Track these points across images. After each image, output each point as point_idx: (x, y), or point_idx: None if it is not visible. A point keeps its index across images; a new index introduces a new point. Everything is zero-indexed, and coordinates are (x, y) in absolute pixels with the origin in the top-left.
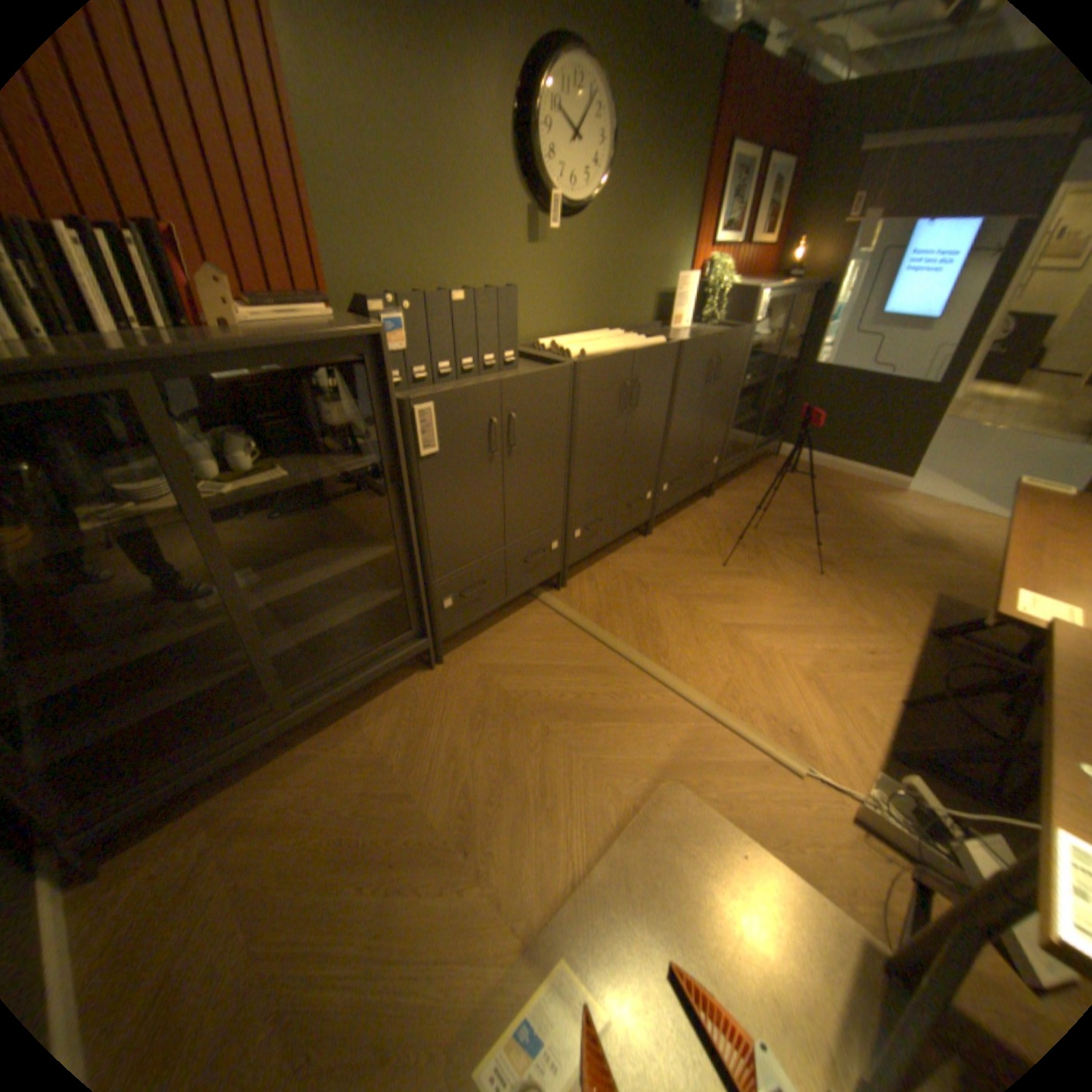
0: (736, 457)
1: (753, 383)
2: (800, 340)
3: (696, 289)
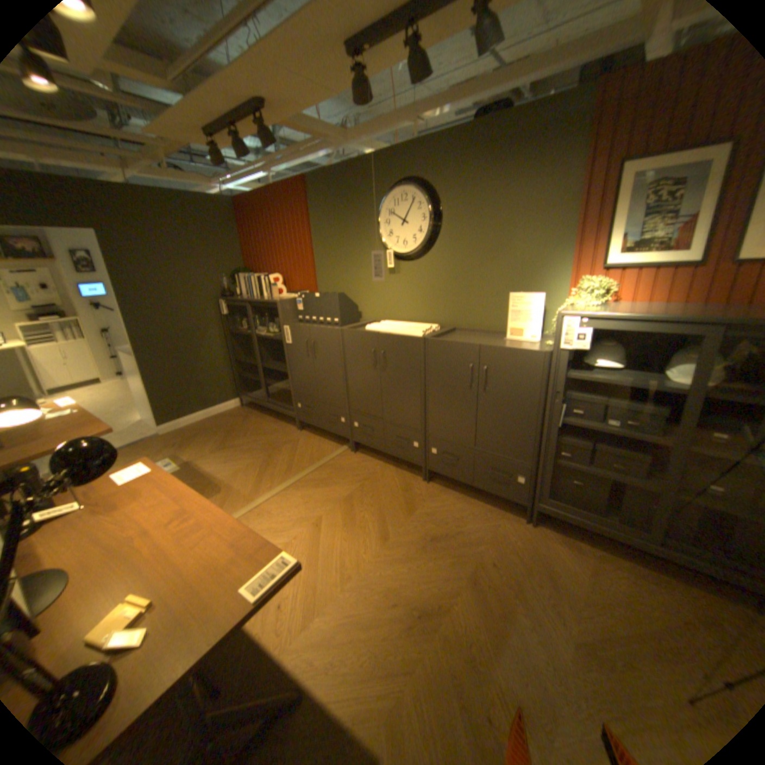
0: (588, 515)
1: (619, 433)
2: None
3: (544, 309)
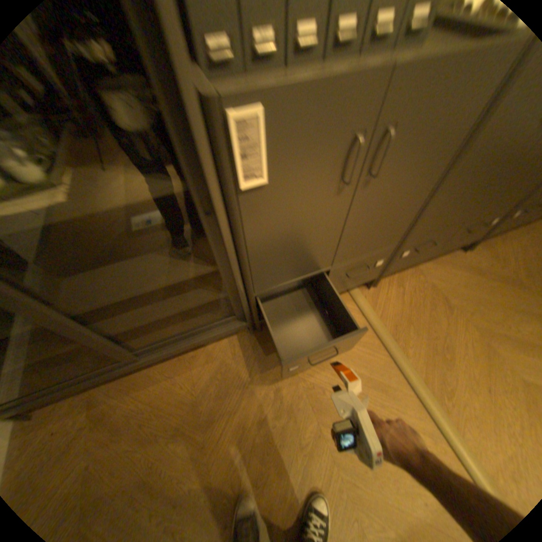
0: None
1: None
2: None
3: None
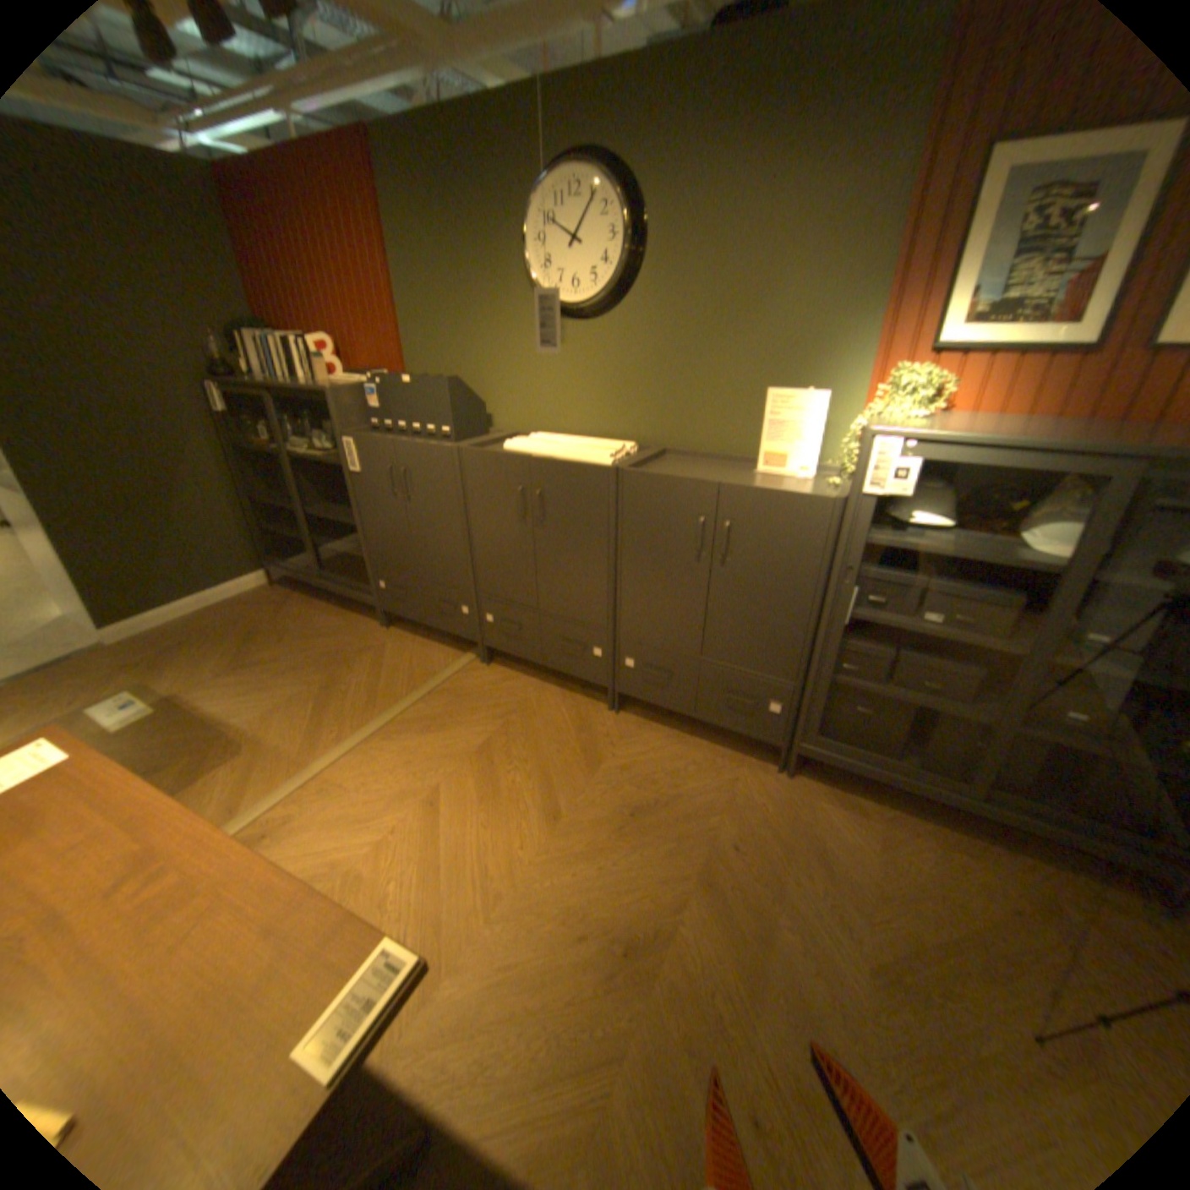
0: (878, 758)
1: (942, 634)
2: None
3: (825, 419)
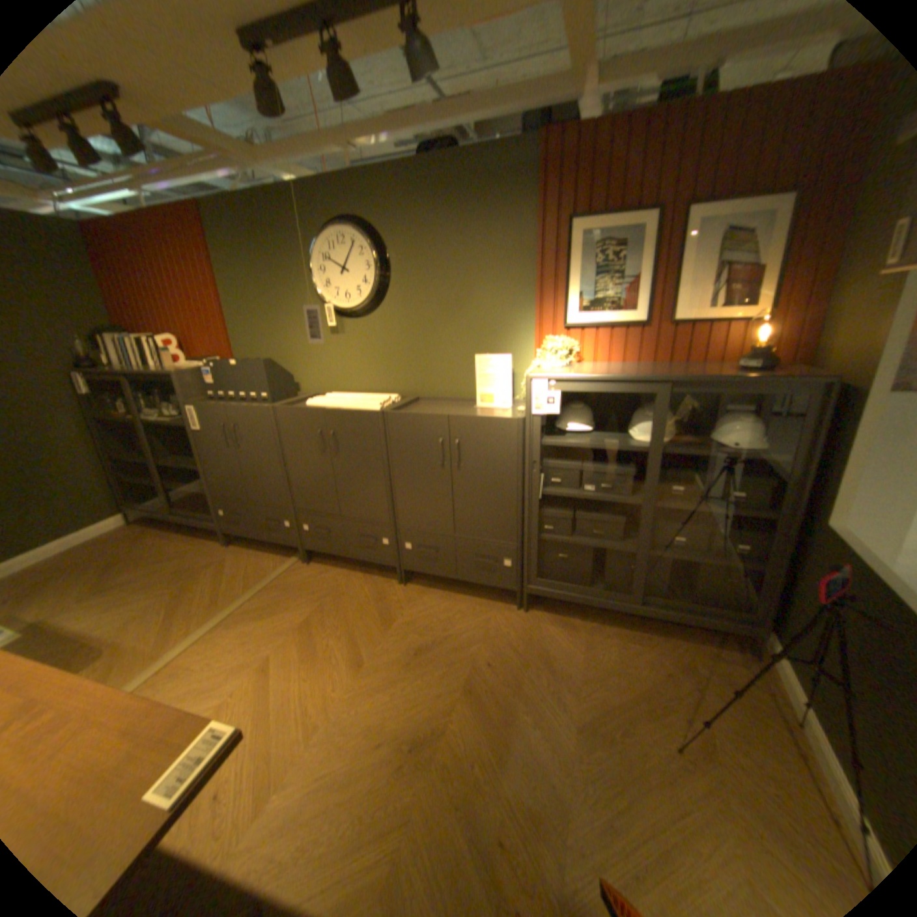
0: (575, 588)
1: (595, 498)
2: (805, 476)
3: (511, 372)
